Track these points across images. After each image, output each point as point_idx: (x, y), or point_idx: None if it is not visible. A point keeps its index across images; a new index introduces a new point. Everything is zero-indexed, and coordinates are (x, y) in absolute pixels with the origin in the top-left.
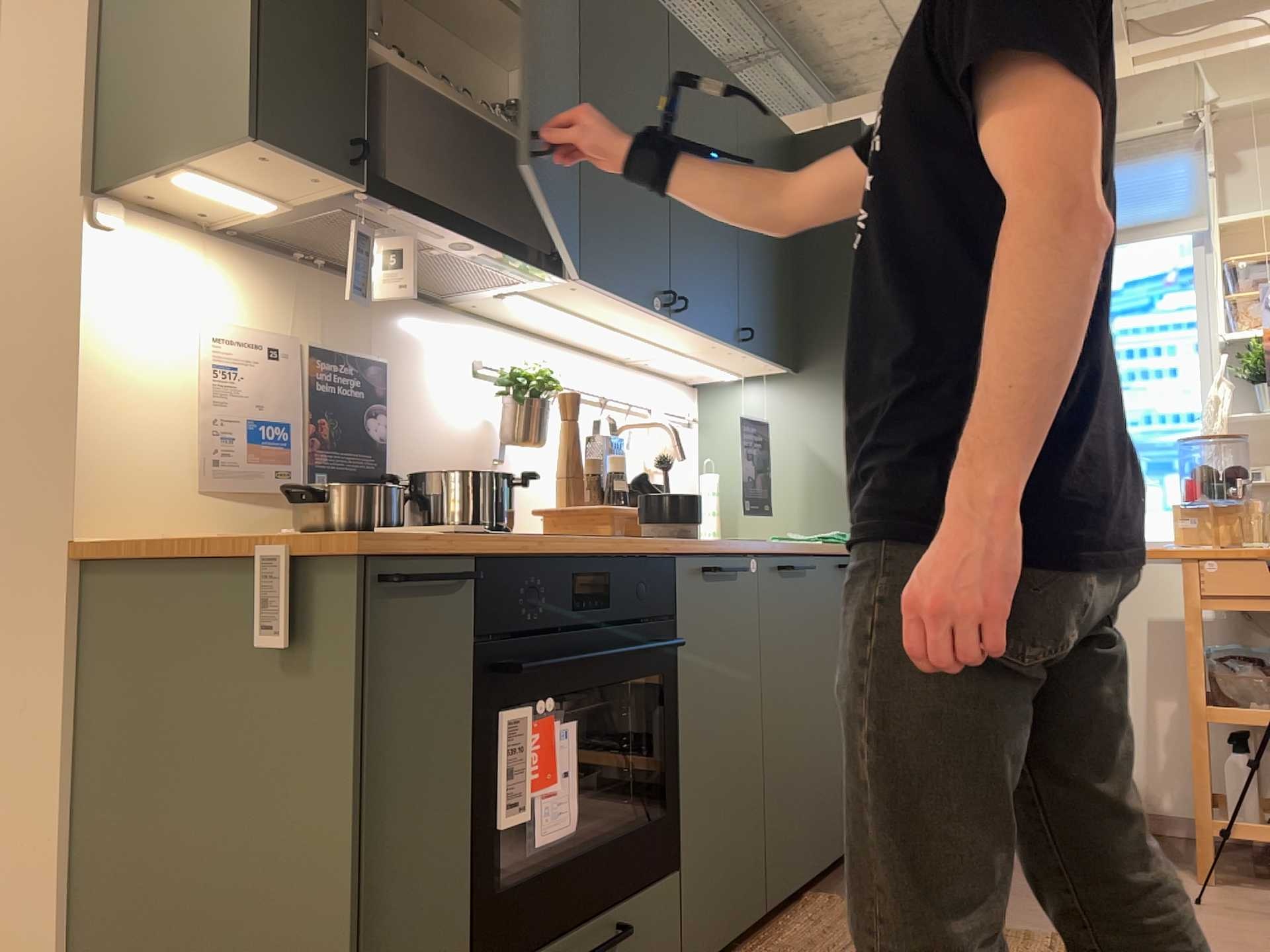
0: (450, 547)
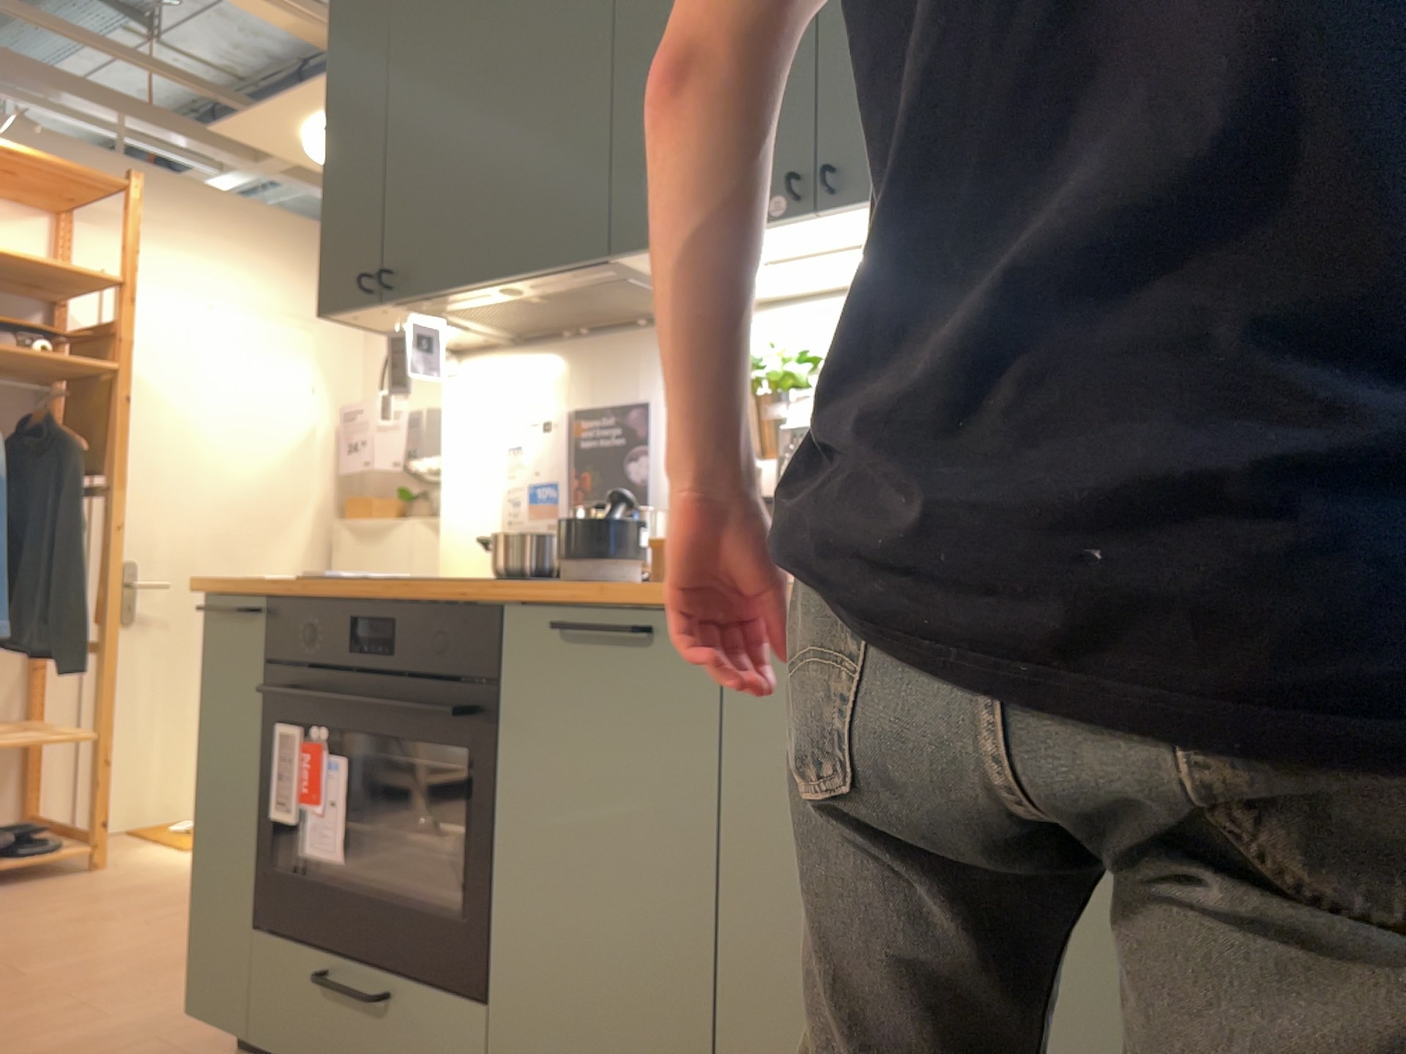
0: (243, 587)
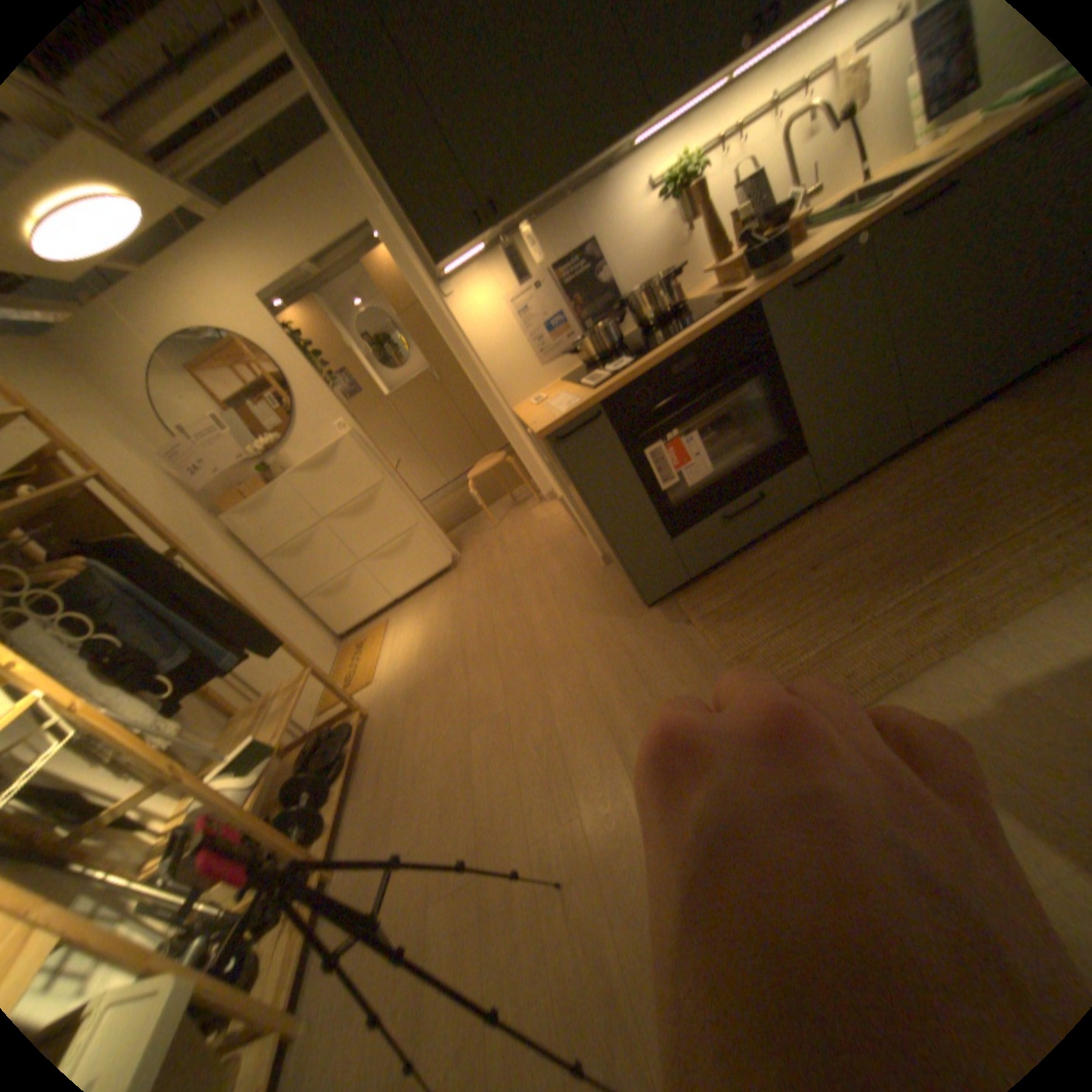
0: (583, 407)
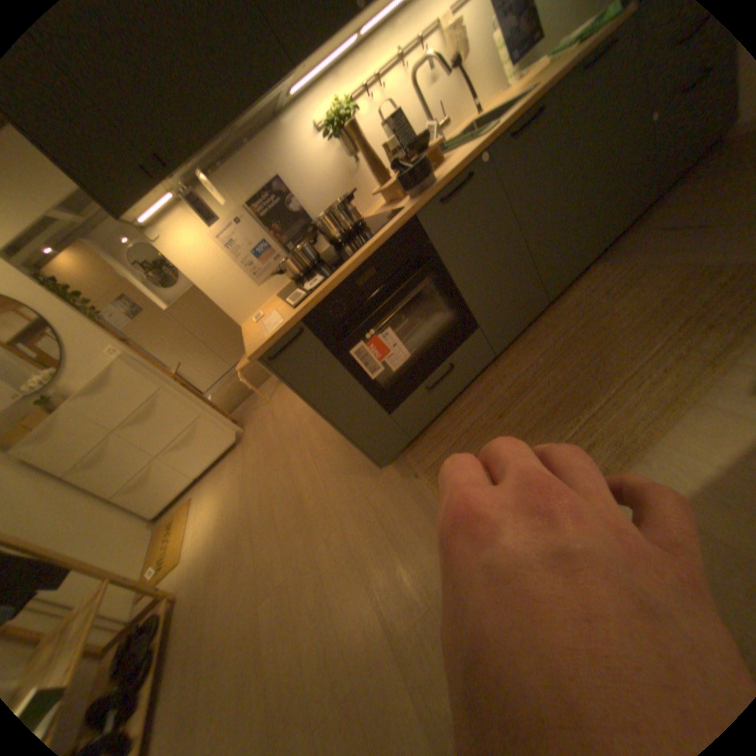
0: (285, 327)
